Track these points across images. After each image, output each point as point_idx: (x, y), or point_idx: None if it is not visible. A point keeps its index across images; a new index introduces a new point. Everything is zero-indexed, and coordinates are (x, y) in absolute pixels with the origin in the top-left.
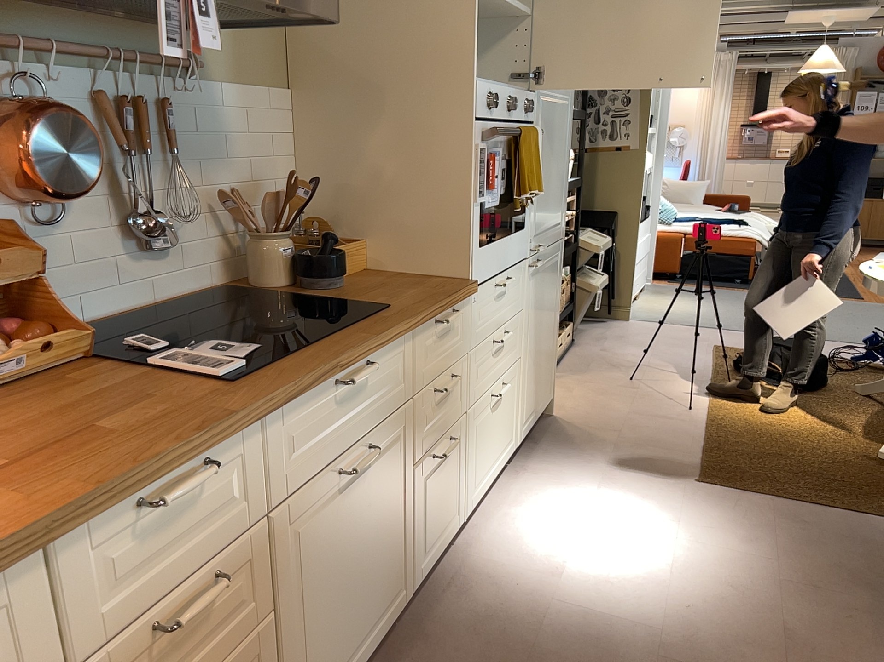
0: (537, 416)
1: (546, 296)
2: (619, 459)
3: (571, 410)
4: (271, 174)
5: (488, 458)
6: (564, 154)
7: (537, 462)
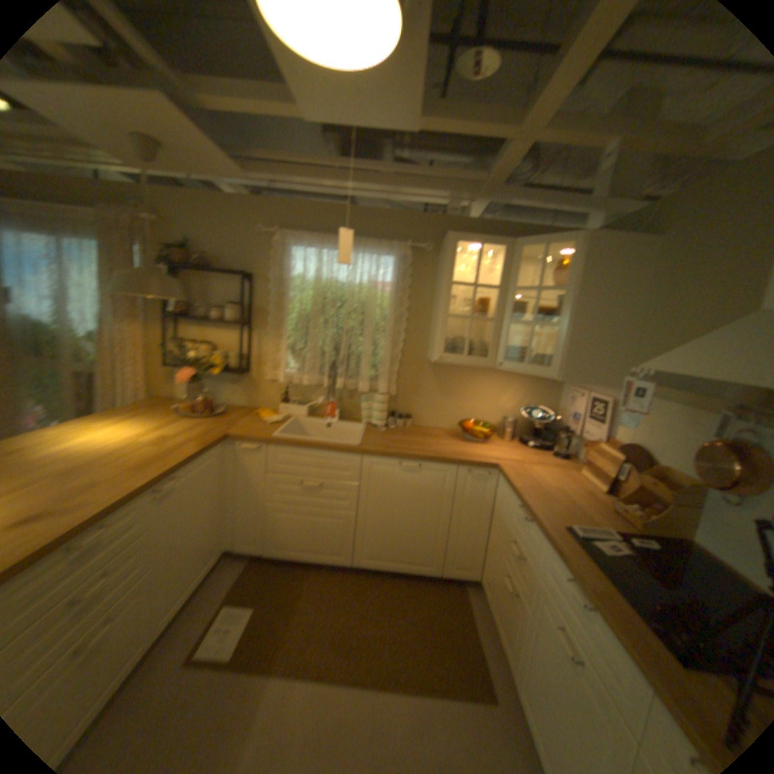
0: None
1: None
2: None
3: None
4: None
5: None
6: None
7: None
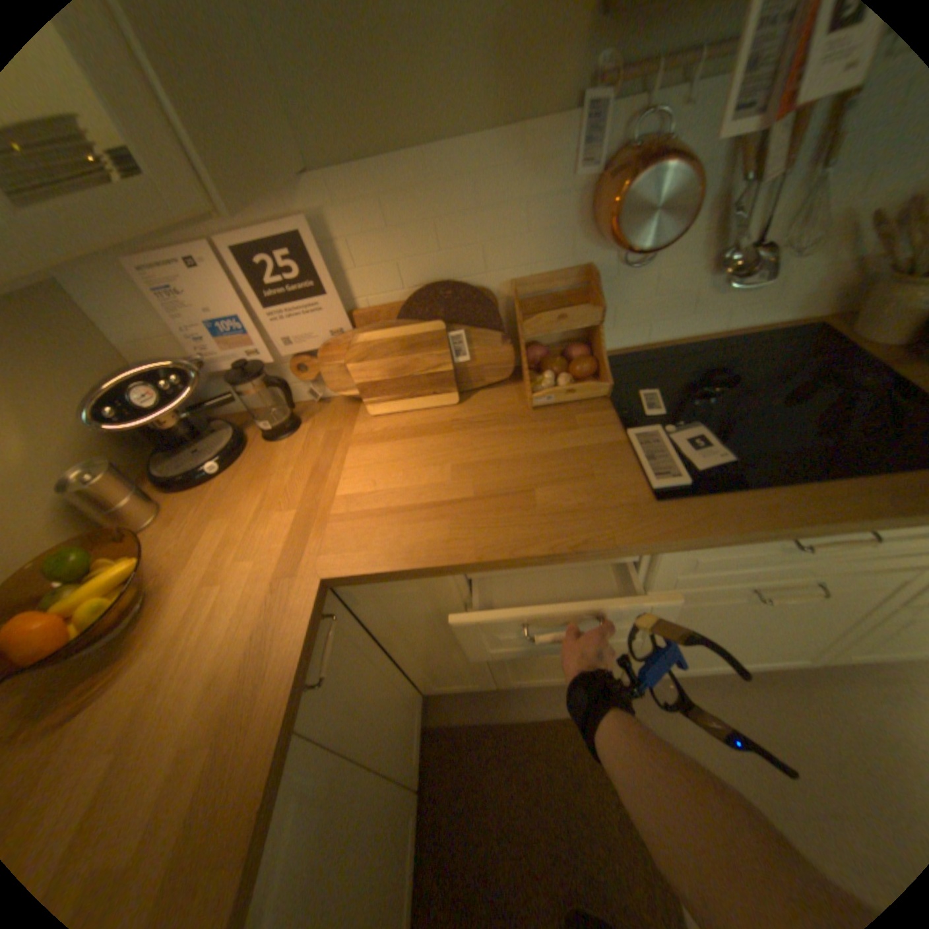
0: None
1: None
2: None
3: None
4: None
5: None
6: None
7: None
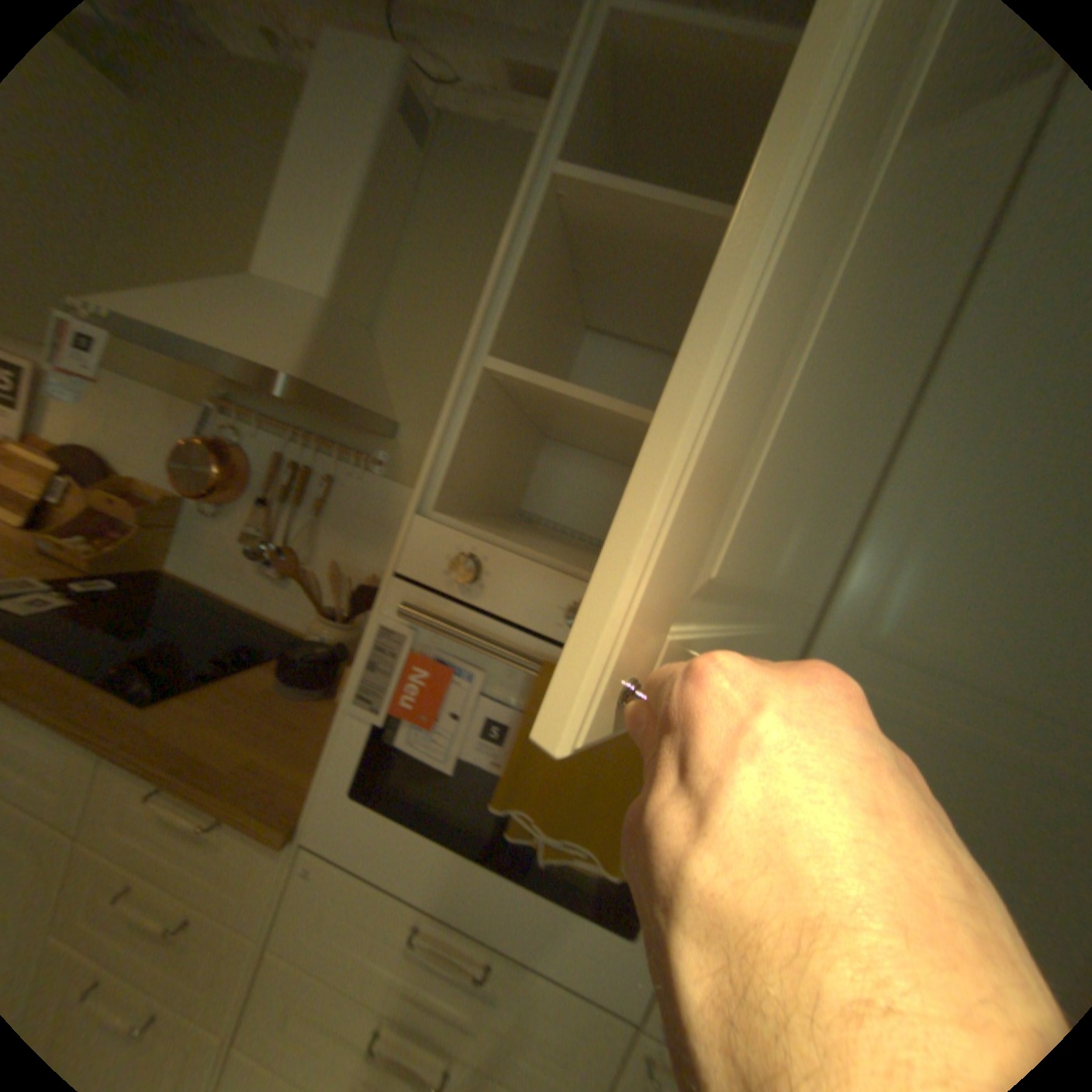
0: None
1: None
2: None
3: None
4: None
5: None
6: None
7: None
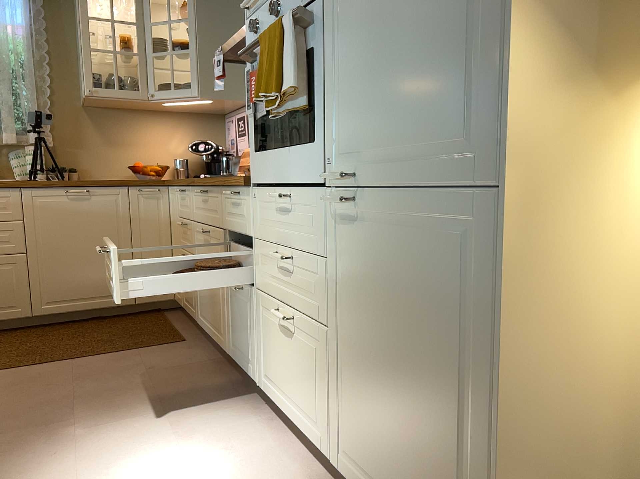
0: None
1: (405, 293)
2: None
3: None
4: None
5: (280, 377)
6: None
7: None
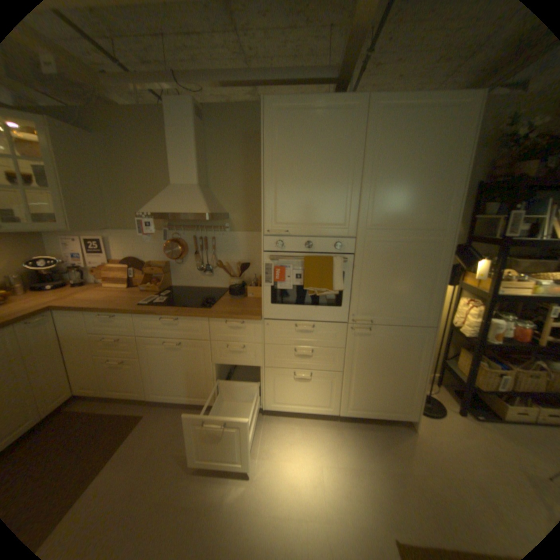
0: (376, 416)
1: (392, 354)
2: (389, 480)
3: (435, 442)
4: (258, 259)
5: (291, 399)
6: (429, 273)
7: (351, 434)
